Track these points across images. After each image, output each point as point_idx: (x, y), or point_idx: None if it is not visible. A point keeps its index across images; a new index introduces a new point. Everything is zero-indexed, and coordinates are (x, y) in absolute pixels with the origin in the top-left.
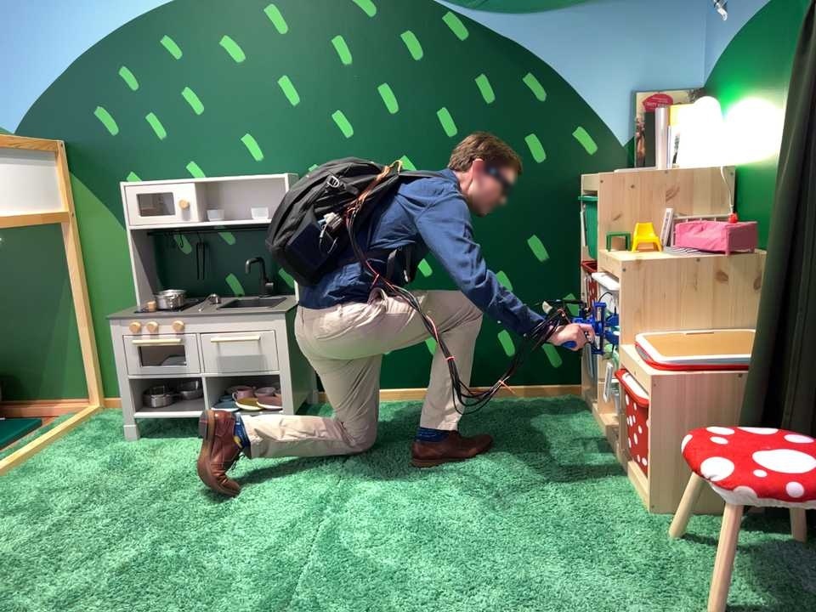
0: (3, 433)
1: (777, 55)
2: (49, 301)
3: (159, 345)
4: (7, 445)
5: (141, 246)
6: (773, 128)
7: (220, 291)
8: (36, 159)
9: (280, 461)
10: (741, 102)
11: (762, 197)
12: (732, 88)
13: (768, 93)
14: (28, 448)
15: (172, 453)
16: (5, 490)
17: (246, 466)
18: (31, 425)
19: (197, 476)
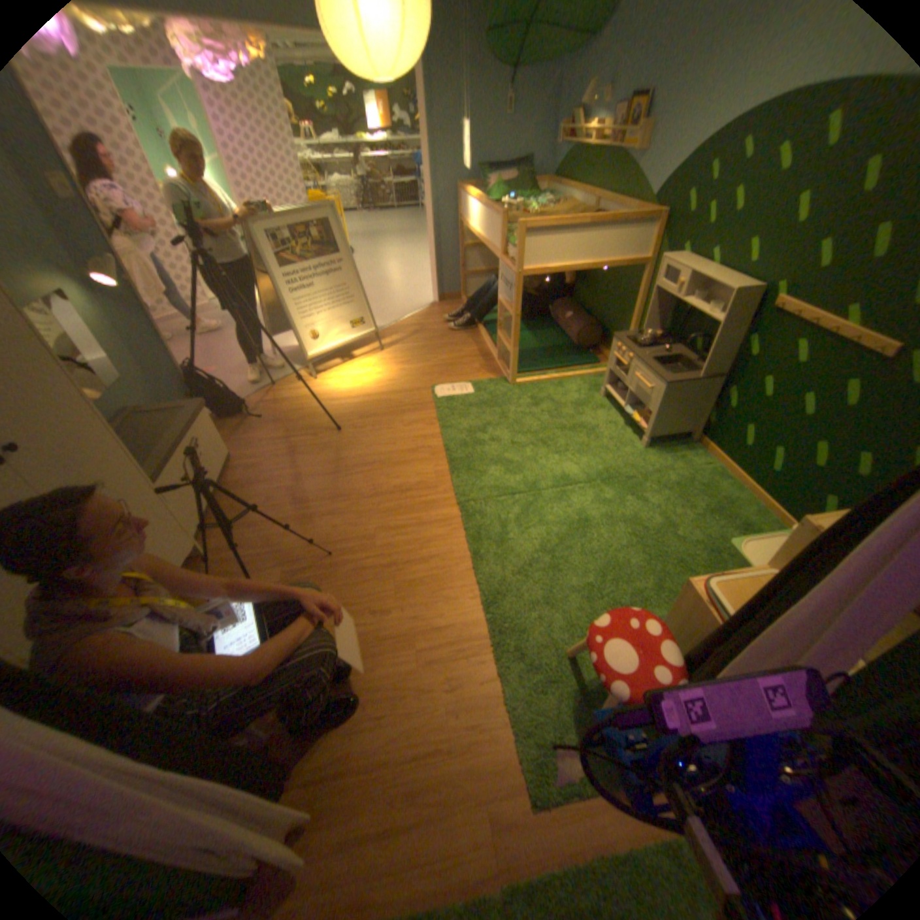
0: (580, 361)
1: None
2: (630, 305)
3: (618, 363)
4: (574, 368)
5: (671, 295)
6: None
7: (688, 344)
8: (651, 220)
9: (616, 454)
10: None
11: None
12: None
13: None
14: (570, 375)
15: (600, 415)
16: (544, 389)
17: (604, 444)
18: (593, 363)
19: (585, 433)
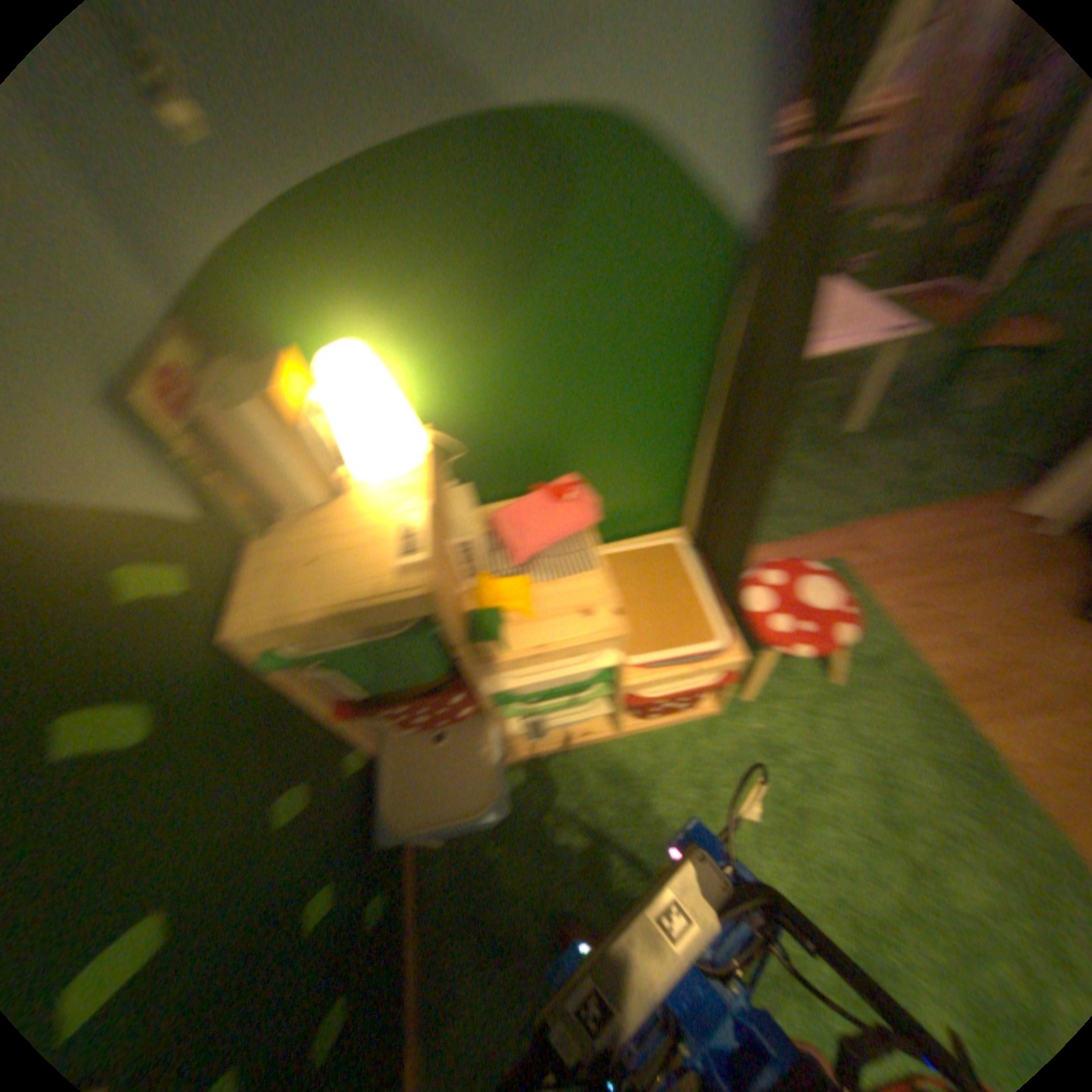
0: None
1: (506, 241)
2: None
3: None
4: None
5: None
6: (523, 355)
7: None
8: None
9: None
10: (399, 325)
11: (519, 440)
12: (348, 303)
13: (495, 307)
14: None
15: None
16: None
17: None
18: None
19: None
